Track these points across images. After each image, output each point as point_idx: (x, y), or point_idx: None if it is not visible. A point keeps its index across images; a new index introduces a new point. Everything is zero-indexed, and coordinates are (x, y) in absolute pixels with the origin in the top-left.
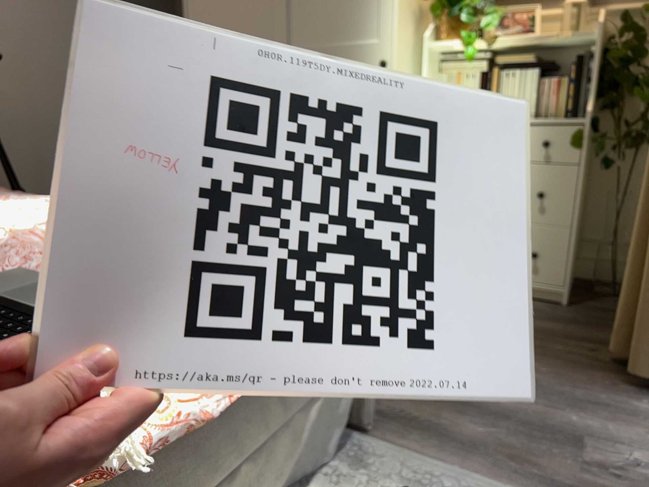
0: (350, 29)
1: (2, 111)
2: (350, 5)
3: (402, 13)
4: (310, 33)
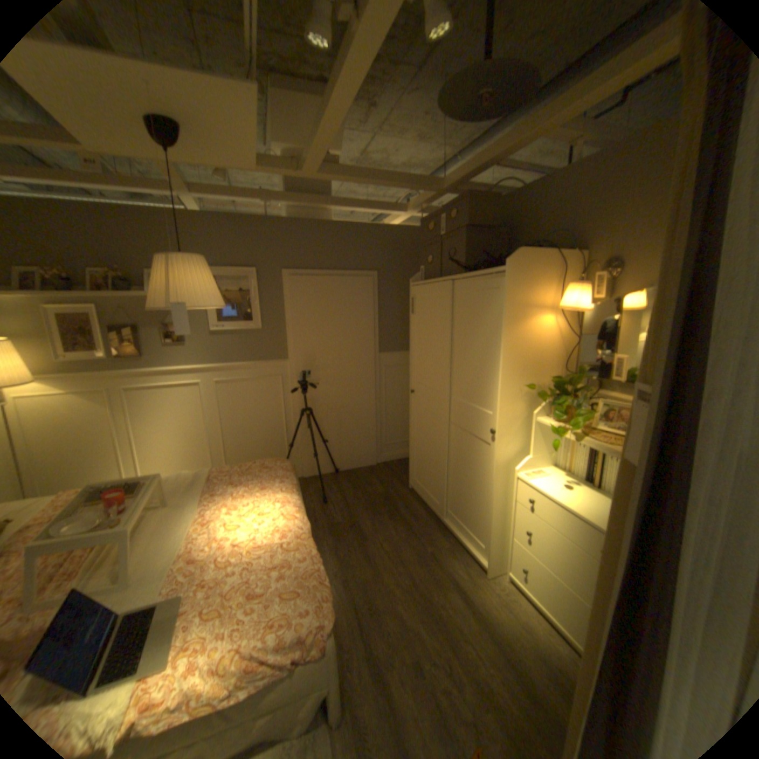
0: (479, 399)
1: (325, 401)
2: (480, 383)
3: (508, 400)
4: (460, 391)
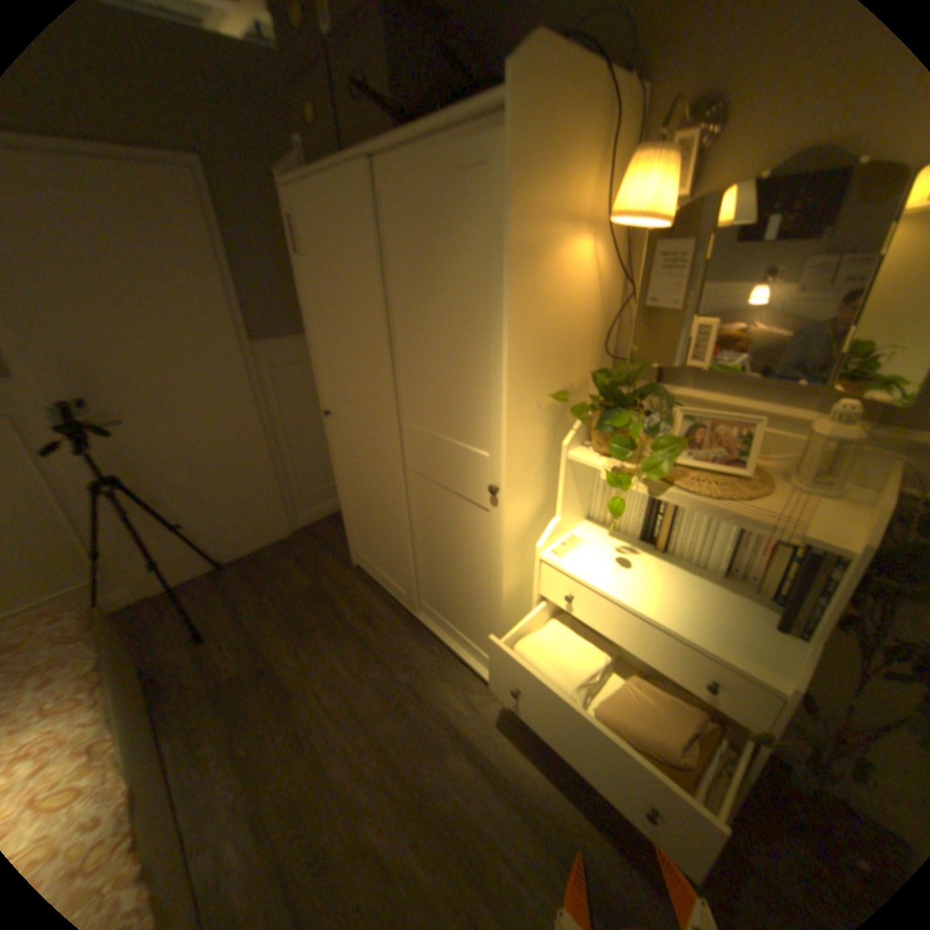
0: (458, 426)
1: (148, 454)
2: (457, 396)
3: (520, 429)
4: (418, 411)
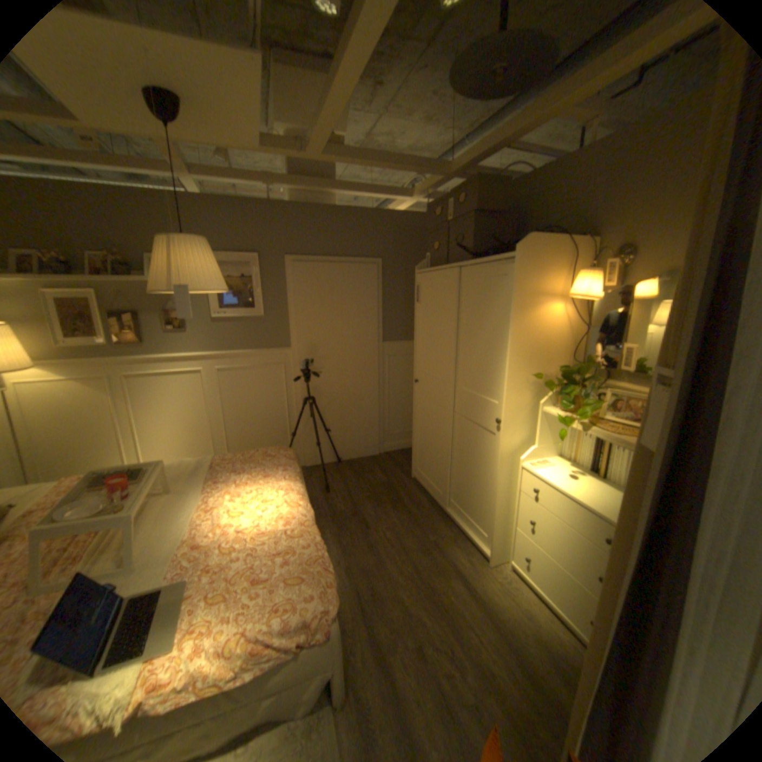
0: (485, 388)
1: (327, 391)
2: (486, 372)
3: (515, 389)
4: (466, 380)
